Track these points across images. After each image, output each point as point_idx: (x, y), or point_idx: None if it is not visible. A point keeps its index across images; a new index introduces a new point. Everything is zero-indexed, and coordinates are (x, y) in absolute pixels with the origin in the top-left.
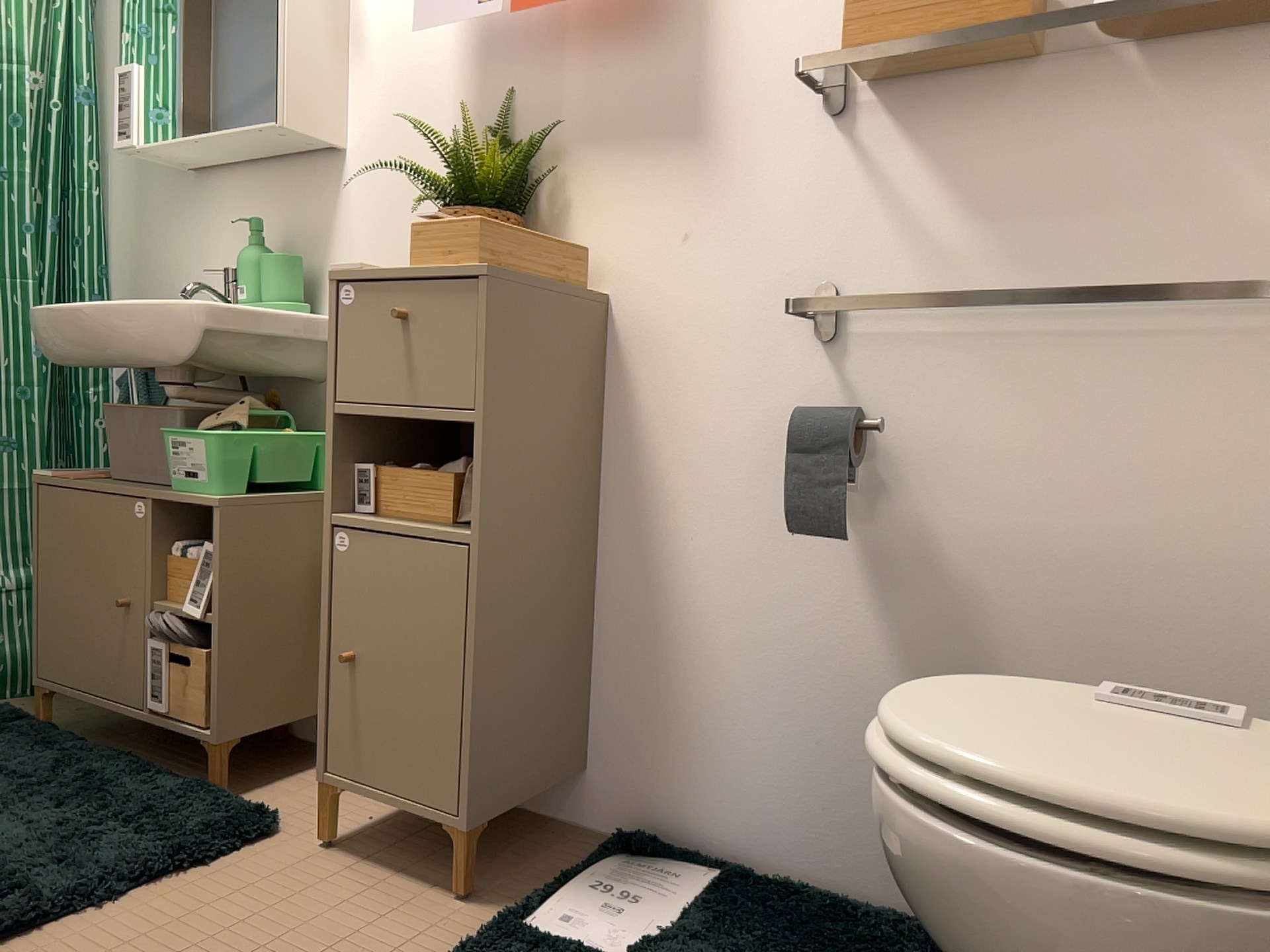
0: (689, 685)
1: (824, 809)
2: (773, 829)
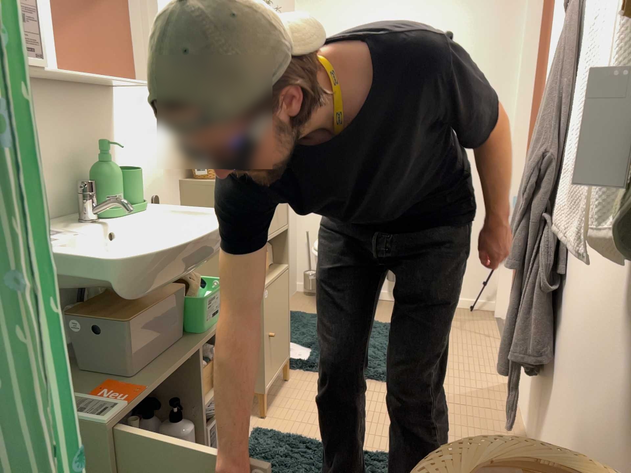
0: None
1: None
2: None
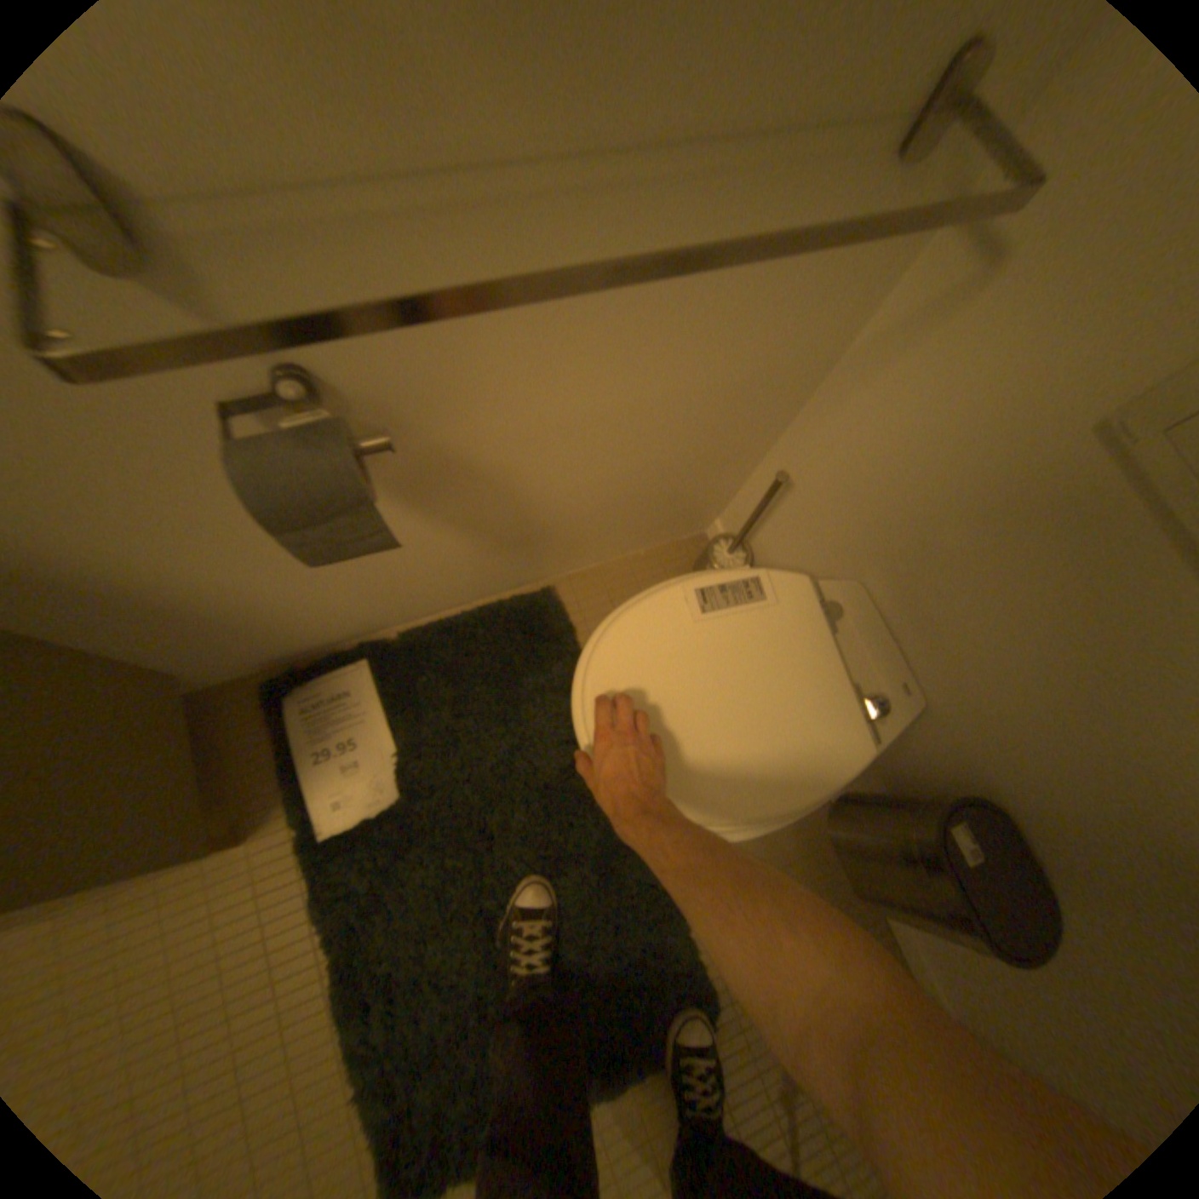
0: (239, 612)
1: (414, 595)
2: (378, 616)
